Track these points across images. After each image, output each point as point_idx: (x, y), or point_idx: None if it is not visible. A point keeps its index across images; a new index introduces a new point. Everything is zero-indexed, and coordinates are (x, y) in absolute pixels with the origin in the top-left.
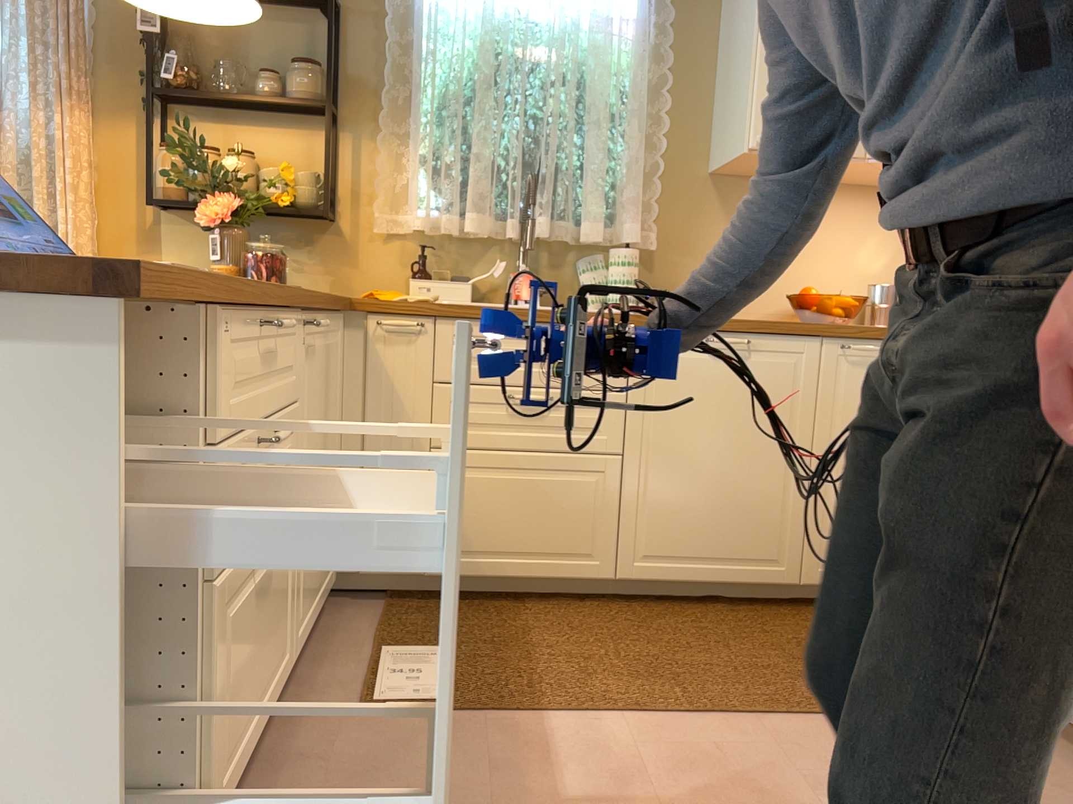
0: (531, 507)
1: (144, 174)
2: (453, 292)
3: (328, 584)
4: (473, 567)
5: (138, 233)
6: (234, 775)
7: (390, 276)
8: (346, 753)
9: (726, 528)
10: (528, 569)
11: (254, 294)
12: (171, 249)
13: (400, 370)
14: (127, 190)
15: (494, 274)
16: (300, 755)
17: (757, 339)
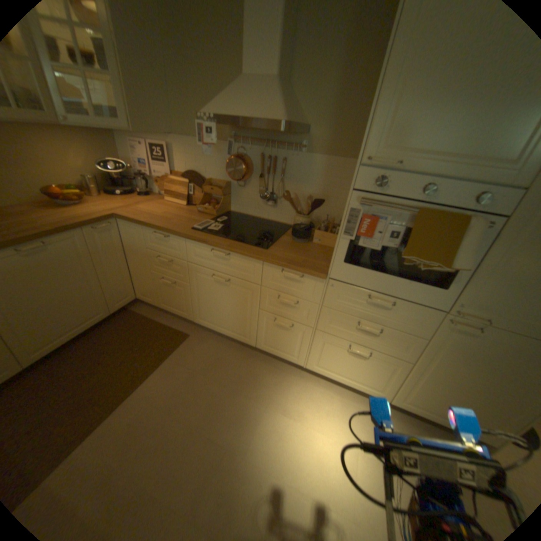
0: None
1: None
2: None
3: None
4: None
5: None
6: None
7: None
8: None
9: (70, 318)
10: None
11: None
12: None
13: None
14: None
15: None
16: None
17: (46, 241)
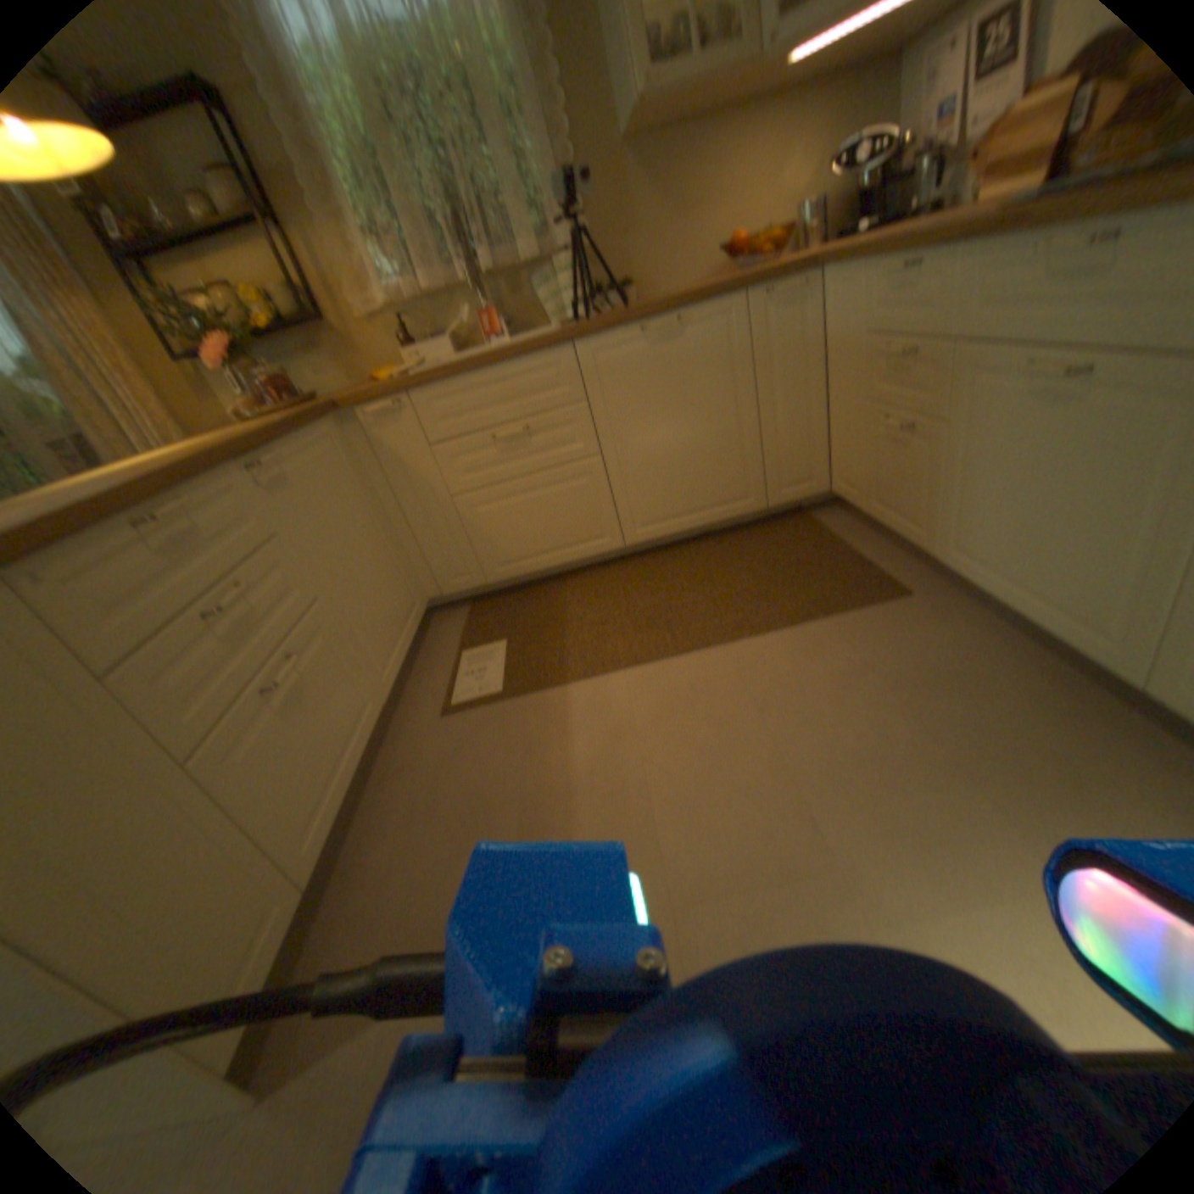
0: (541, 514)
1: (153, 331)
2: (433, 348)
3: (413, 616)
4: (517, 568)
5: (181, 384)
6: (332, 816)
7: (383, 350)
8: (430, 754)
9: (696, 483)
10: (556, 558)
11: (95, 497)
12: (212, 388)
13: (398, 443)
14: (150, 350)
15: (459, 319)
16: (399, 764)
17: (682, 310)
